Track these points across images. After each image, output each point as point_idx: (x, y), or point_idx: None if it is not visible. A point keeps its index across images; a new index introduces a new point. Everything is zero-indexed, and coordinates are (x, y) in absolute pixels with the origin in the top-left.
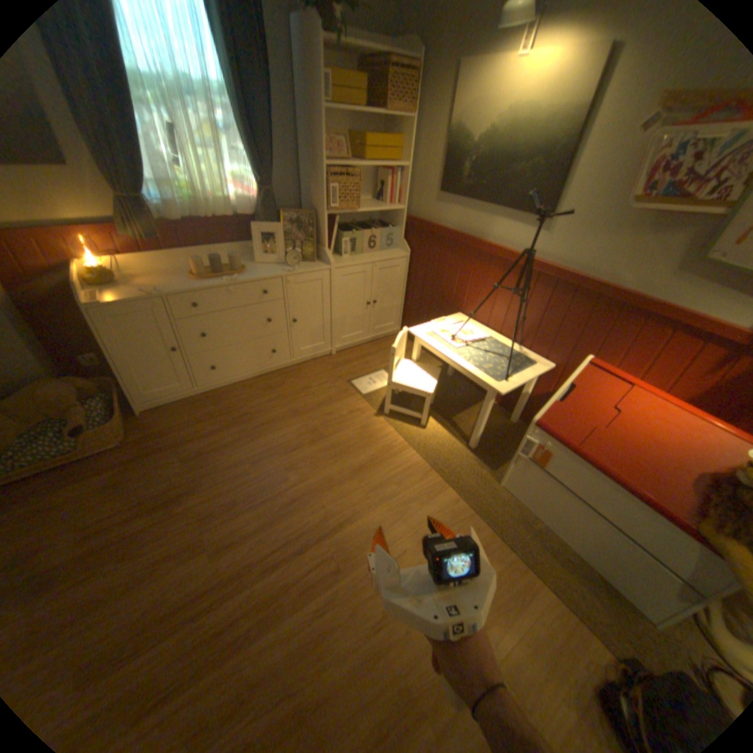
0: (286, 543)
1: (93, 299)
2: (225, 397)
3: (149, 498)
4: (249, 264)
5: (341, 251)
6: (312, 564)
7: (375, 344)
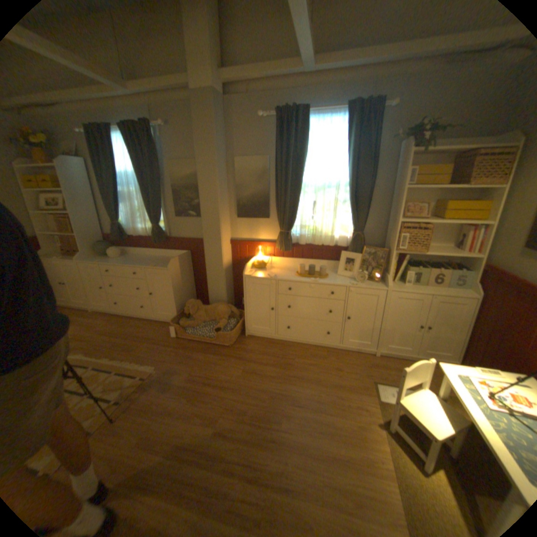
0: (249, 466)
1: (250, 274)
2: (288, 348)
3: (219, 380)
4: (334, 274)
5: (406, 280)
6: (250, 499)
7: None
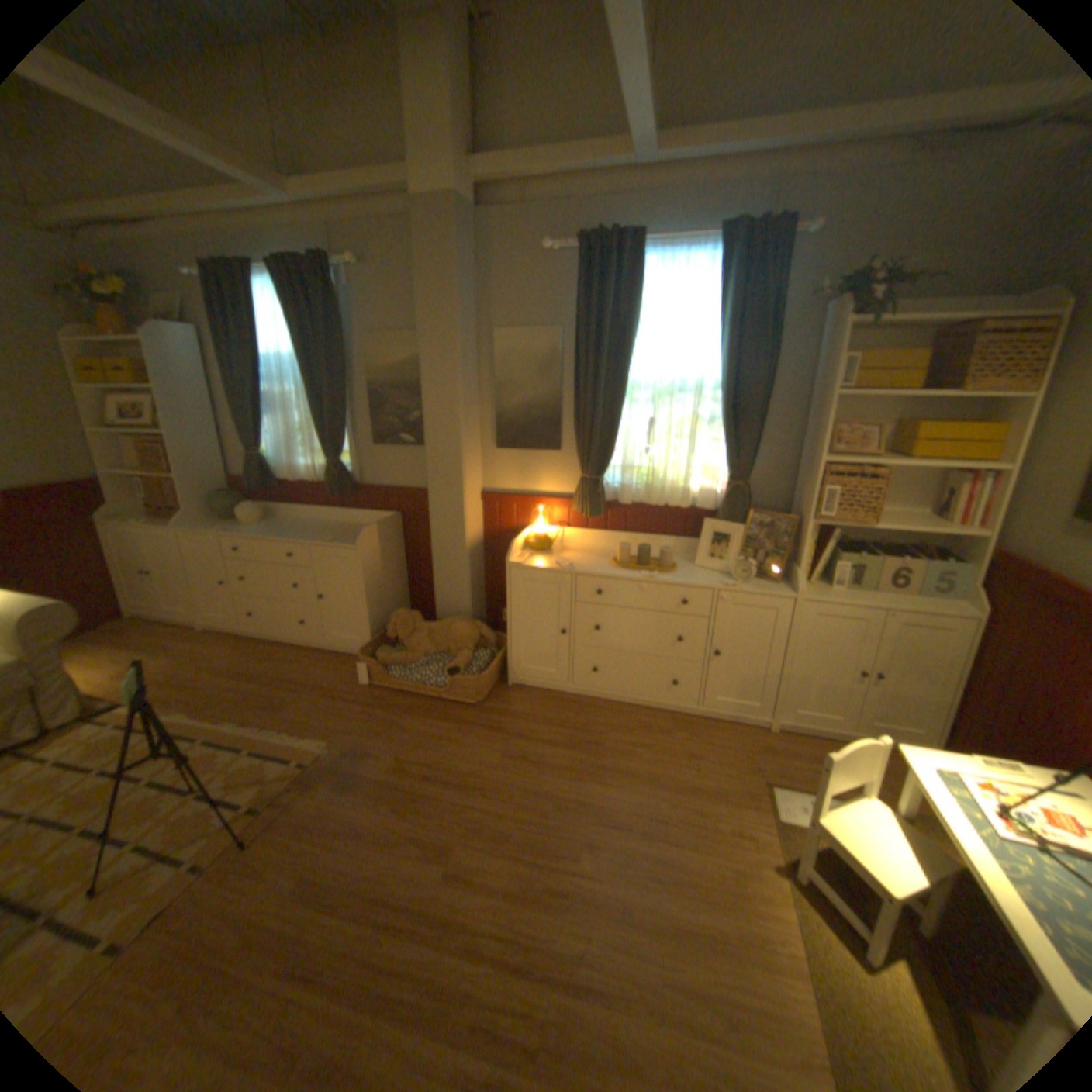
0: (515, 943)
1: (520, 561)
2: (594, 712)
3: (455, 771)
4: (688, 564)
5: (834, 579)
6: (517, 1006)
7: None
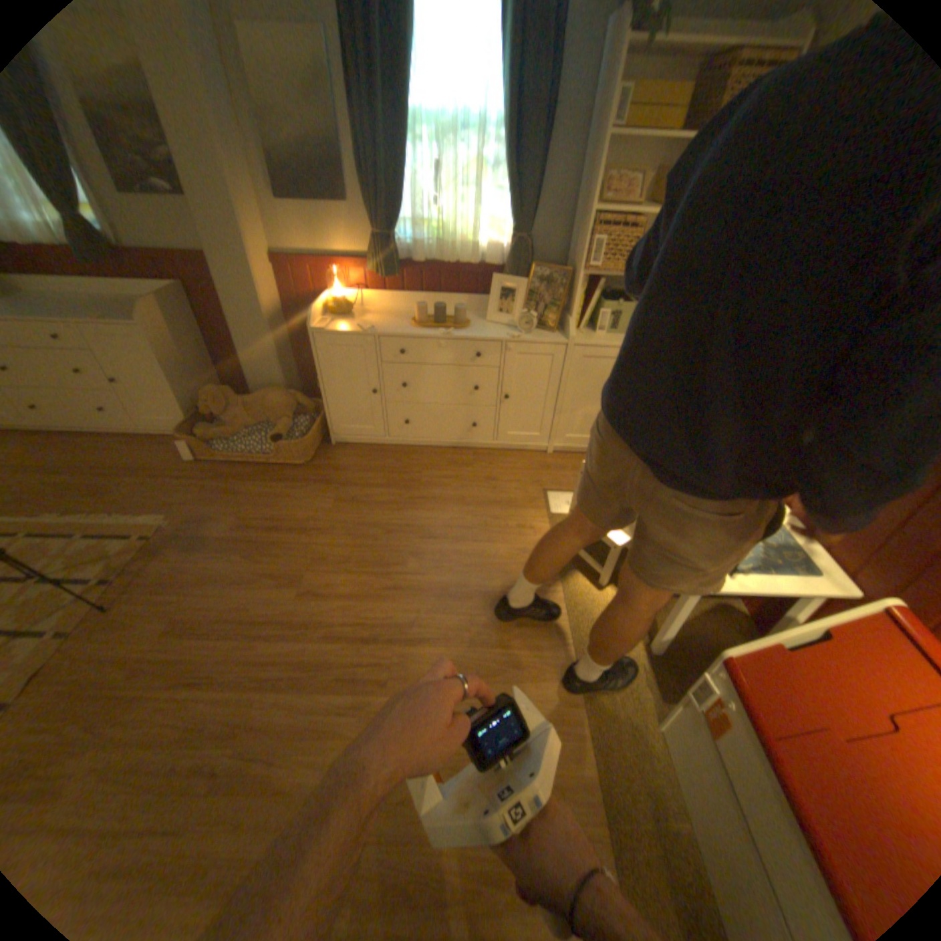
0: (362, 625)
1: (322, 326)
2: (410, 457)
3: (294, 519)
4: (480, 321)
5: (597, 326)
6: (368, 661)
7: None
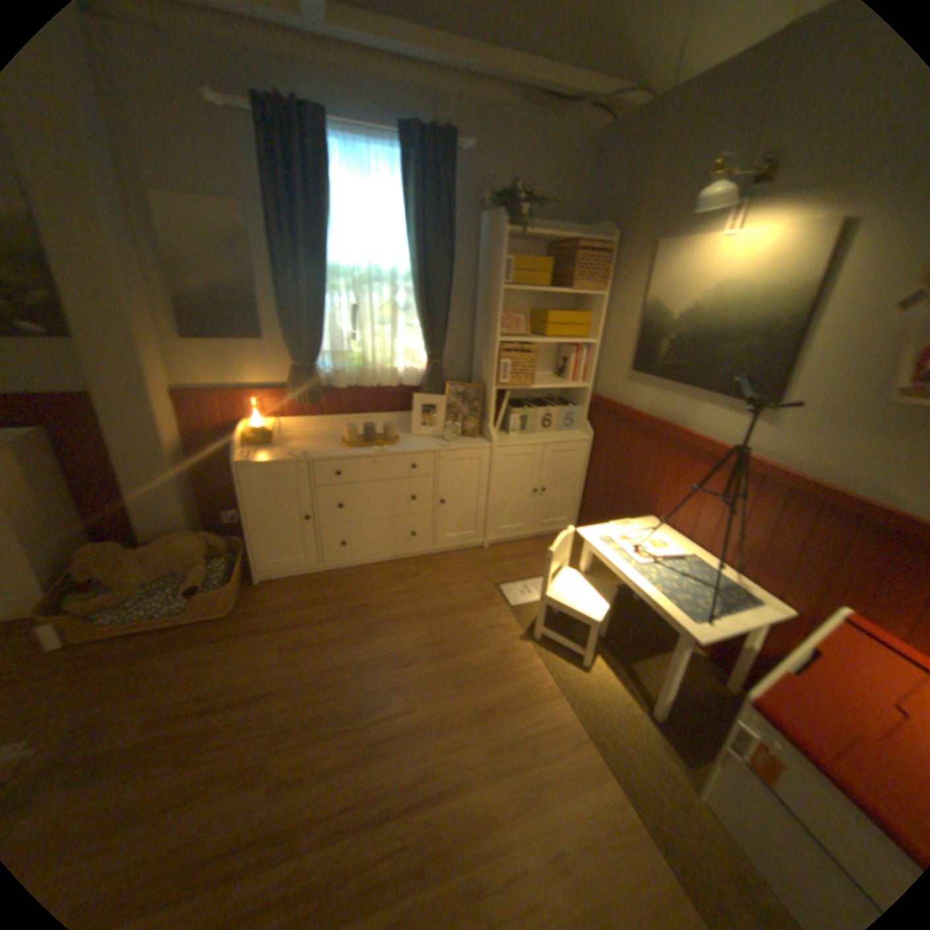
0: (364, 801)
1: (245, 458)
2: (349, 580)
3: (232, 689)
4: (404, 435)
5: (508, 428)
6: (389, 847)
7: (539, 542)
